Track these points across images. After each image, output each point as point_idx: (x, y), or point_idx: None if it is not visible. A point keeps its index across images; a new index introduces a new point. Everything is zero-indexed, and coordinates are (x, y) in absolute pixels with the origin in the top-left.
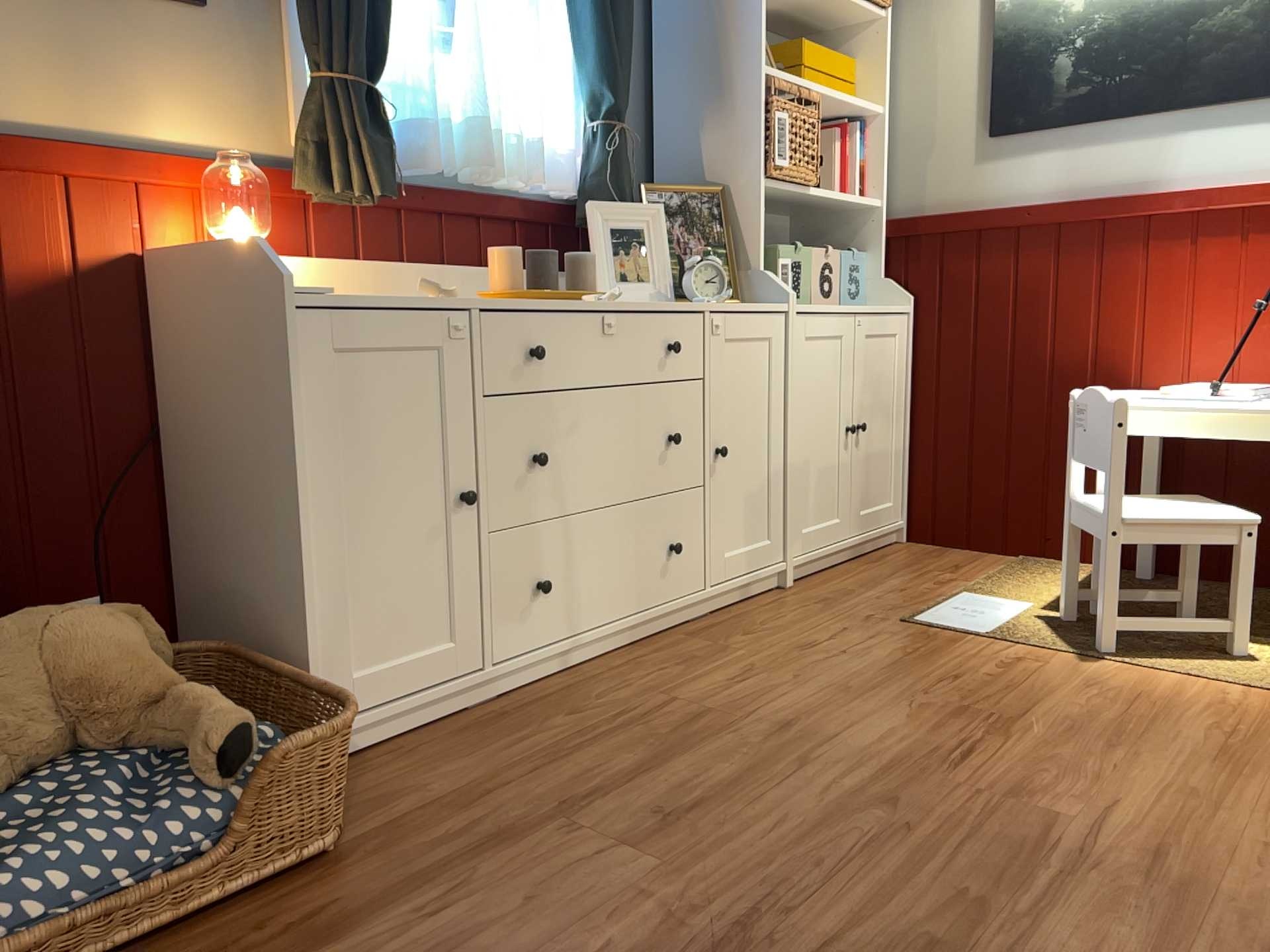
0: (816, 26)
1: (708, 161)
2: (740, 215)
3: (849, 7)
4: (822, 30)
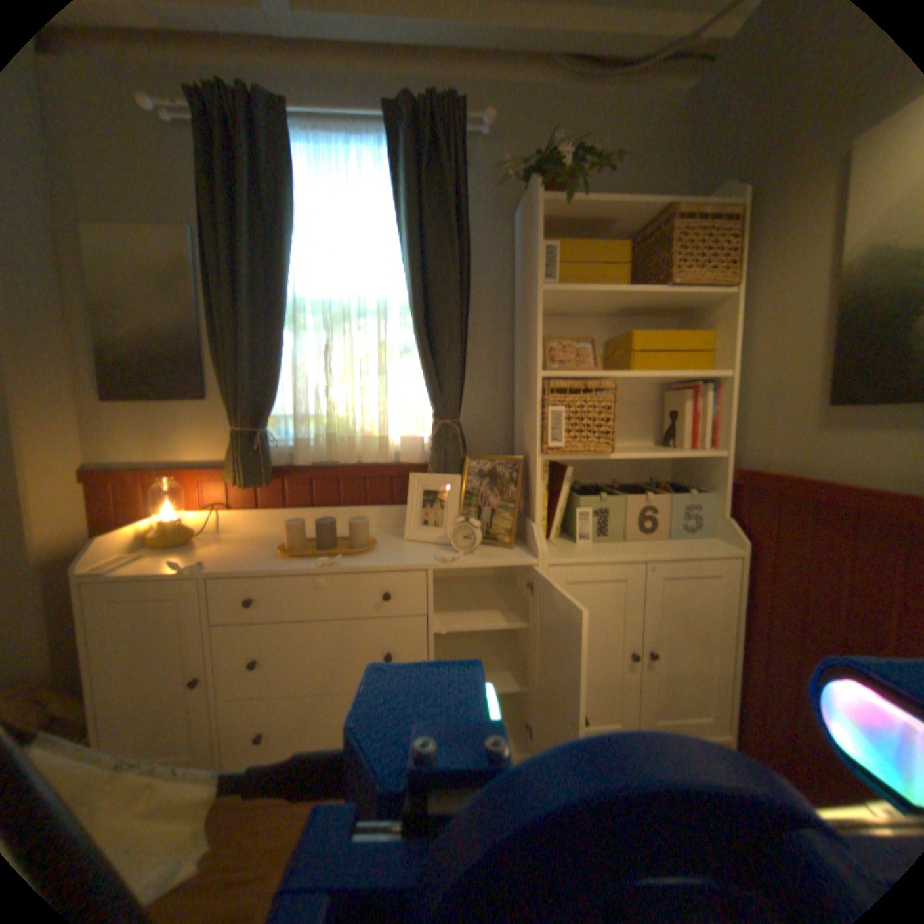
0: (681, 307)
1: (525, 435)
2: (532, 478)
3: (682, 294)
4: (690, 307)
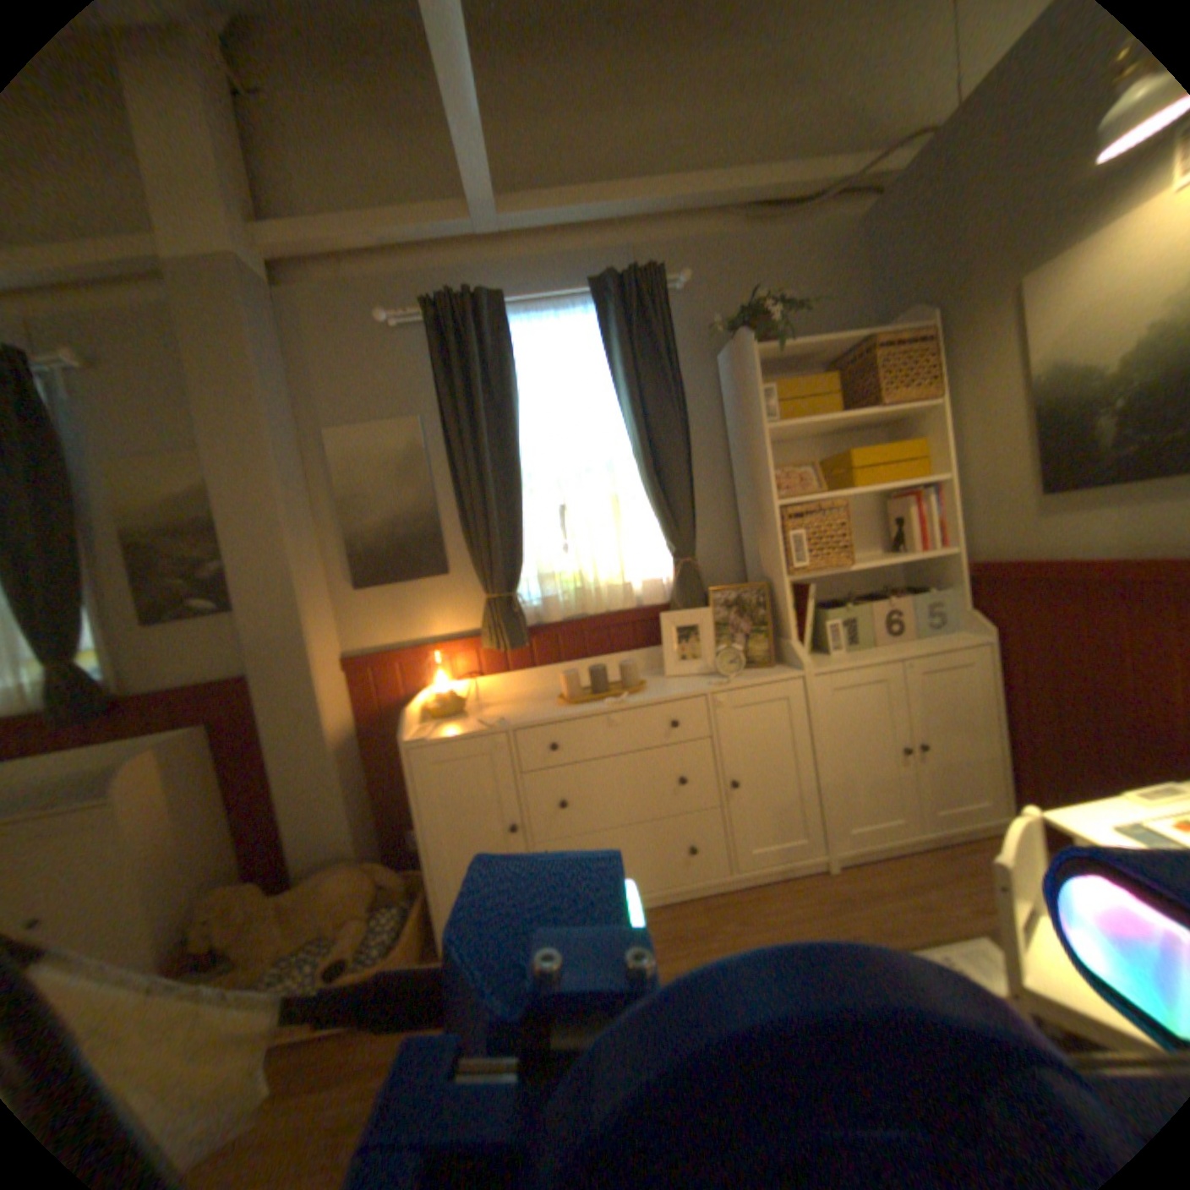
0: (889, 419)
1: (762, 561)
2: (778, 600)
3: (891, 412)
4: (897, 419)
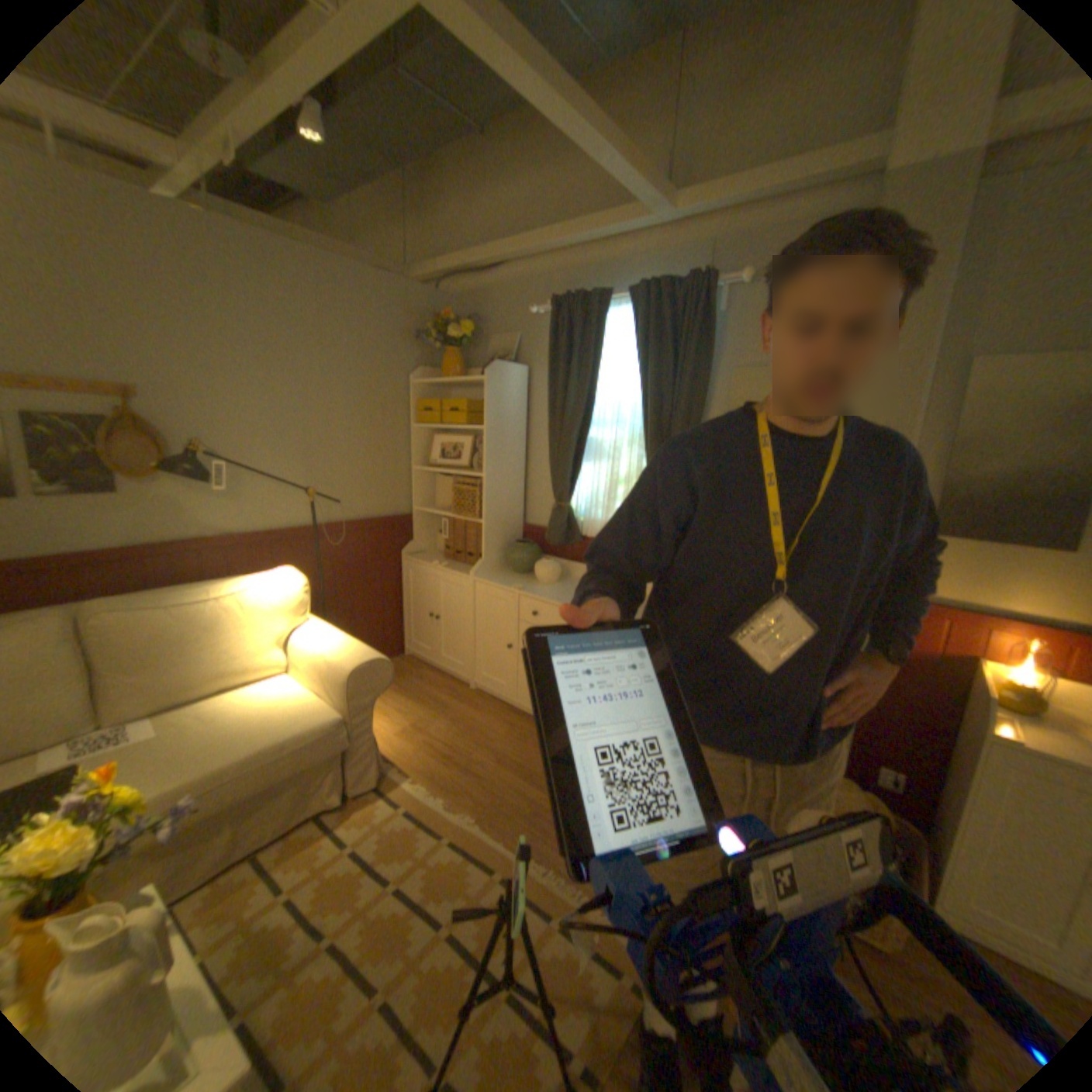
0: None
1: None
2: None
3: None
4: None
